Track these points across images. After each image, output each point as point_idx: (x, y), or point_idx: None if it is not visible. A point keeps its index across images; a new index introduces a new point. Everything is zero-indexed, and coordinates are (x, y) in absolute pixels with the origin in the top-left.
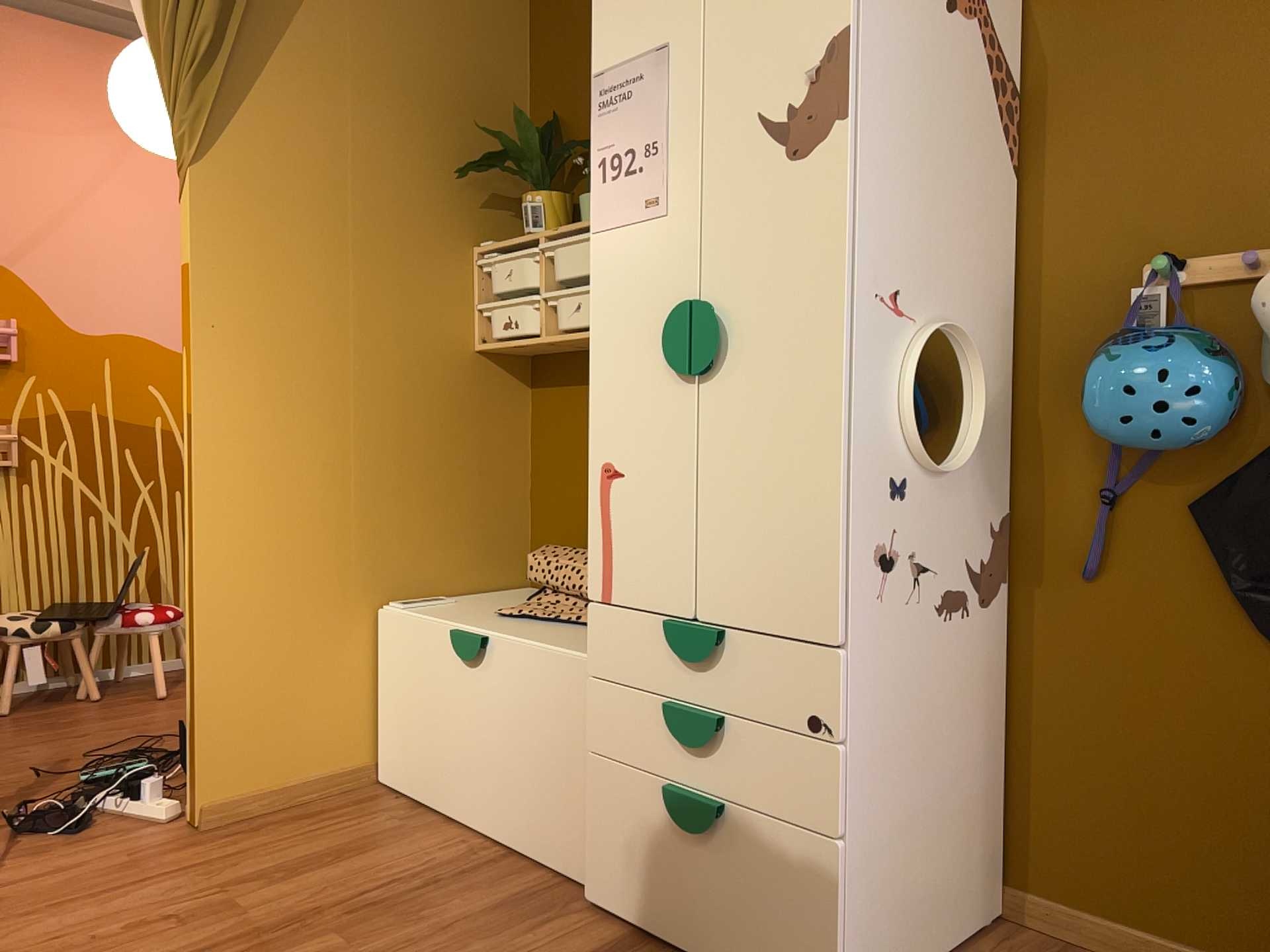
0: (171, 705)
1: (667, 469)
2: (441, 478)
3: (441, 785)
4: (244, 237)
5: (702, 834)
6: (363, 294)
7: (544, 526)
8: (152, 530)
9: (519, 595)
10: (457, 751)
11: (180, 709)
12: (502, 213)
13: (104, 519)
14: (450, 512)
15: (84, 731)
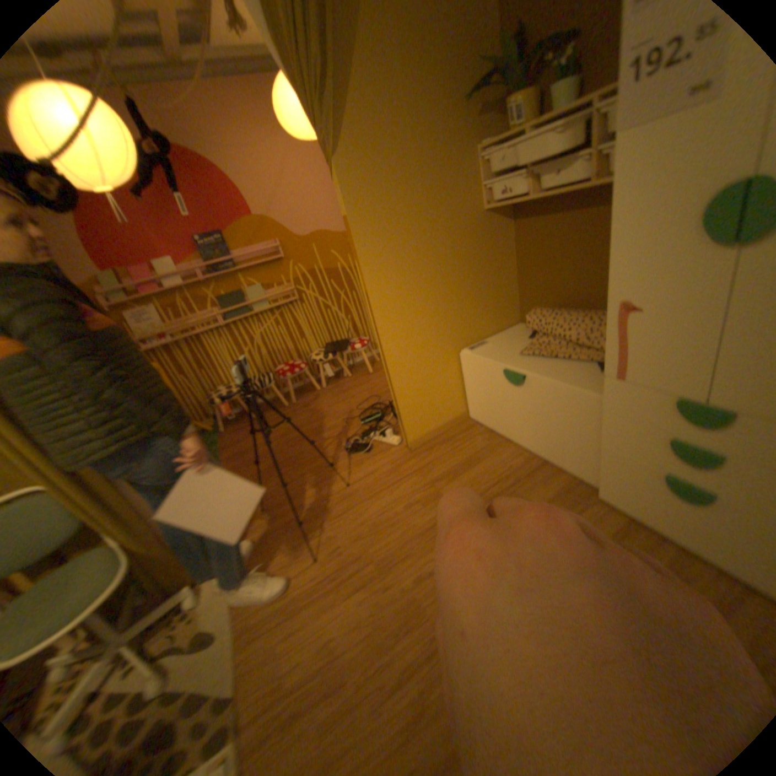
0: (376, 376)
1: (690, 309)
2: (477, 282)
3: (503, 425)
4: (365, 188)
5: (696, 503)
6: (426, 197)
7: (528, 292)
8: (348, 307)
9: (521, 329)
10: (511, 415)
11: (380, 378)
12: (490, 111)
13: (331, 308)
14: (483, 297)
15: (352, 393)
